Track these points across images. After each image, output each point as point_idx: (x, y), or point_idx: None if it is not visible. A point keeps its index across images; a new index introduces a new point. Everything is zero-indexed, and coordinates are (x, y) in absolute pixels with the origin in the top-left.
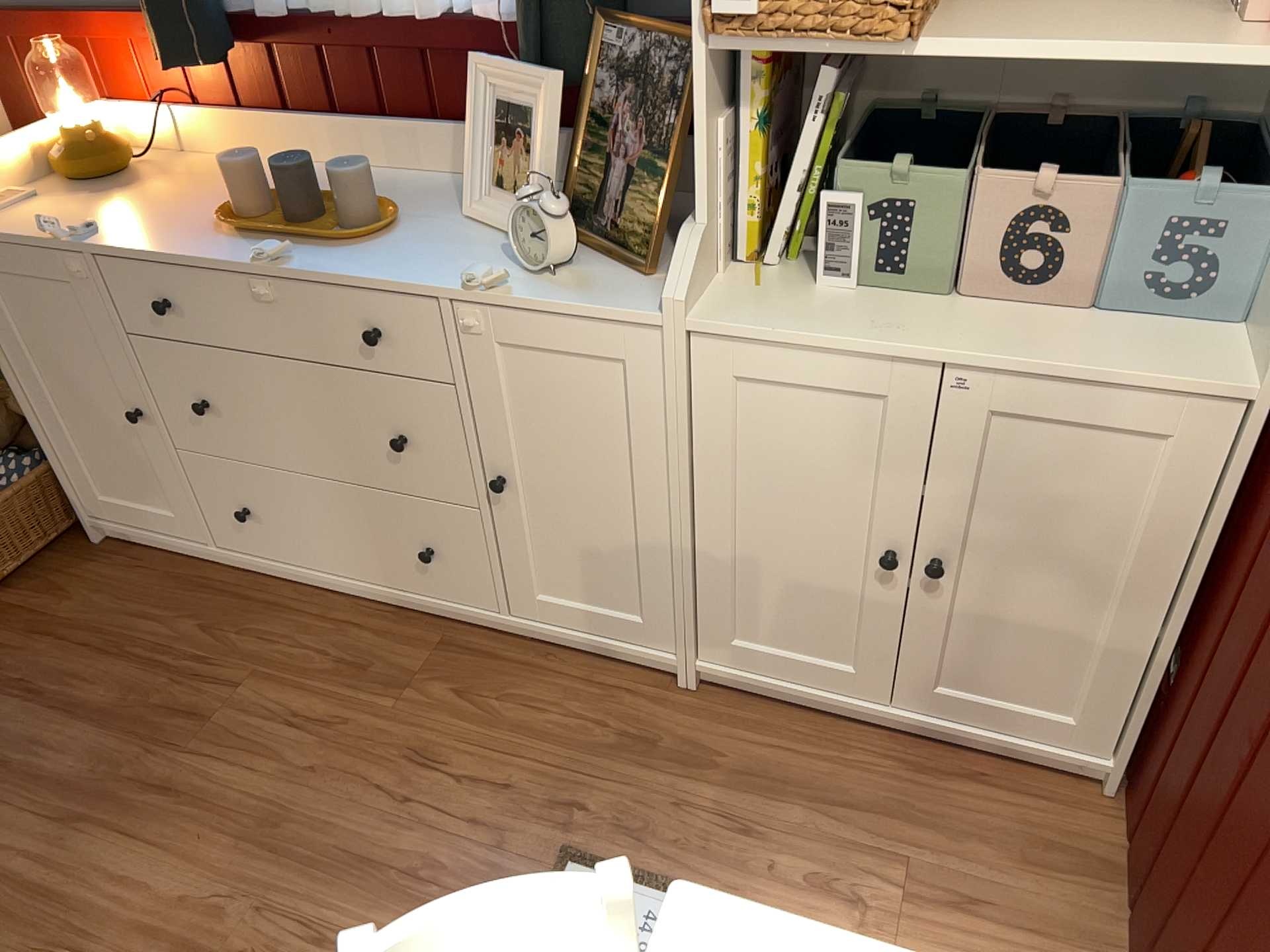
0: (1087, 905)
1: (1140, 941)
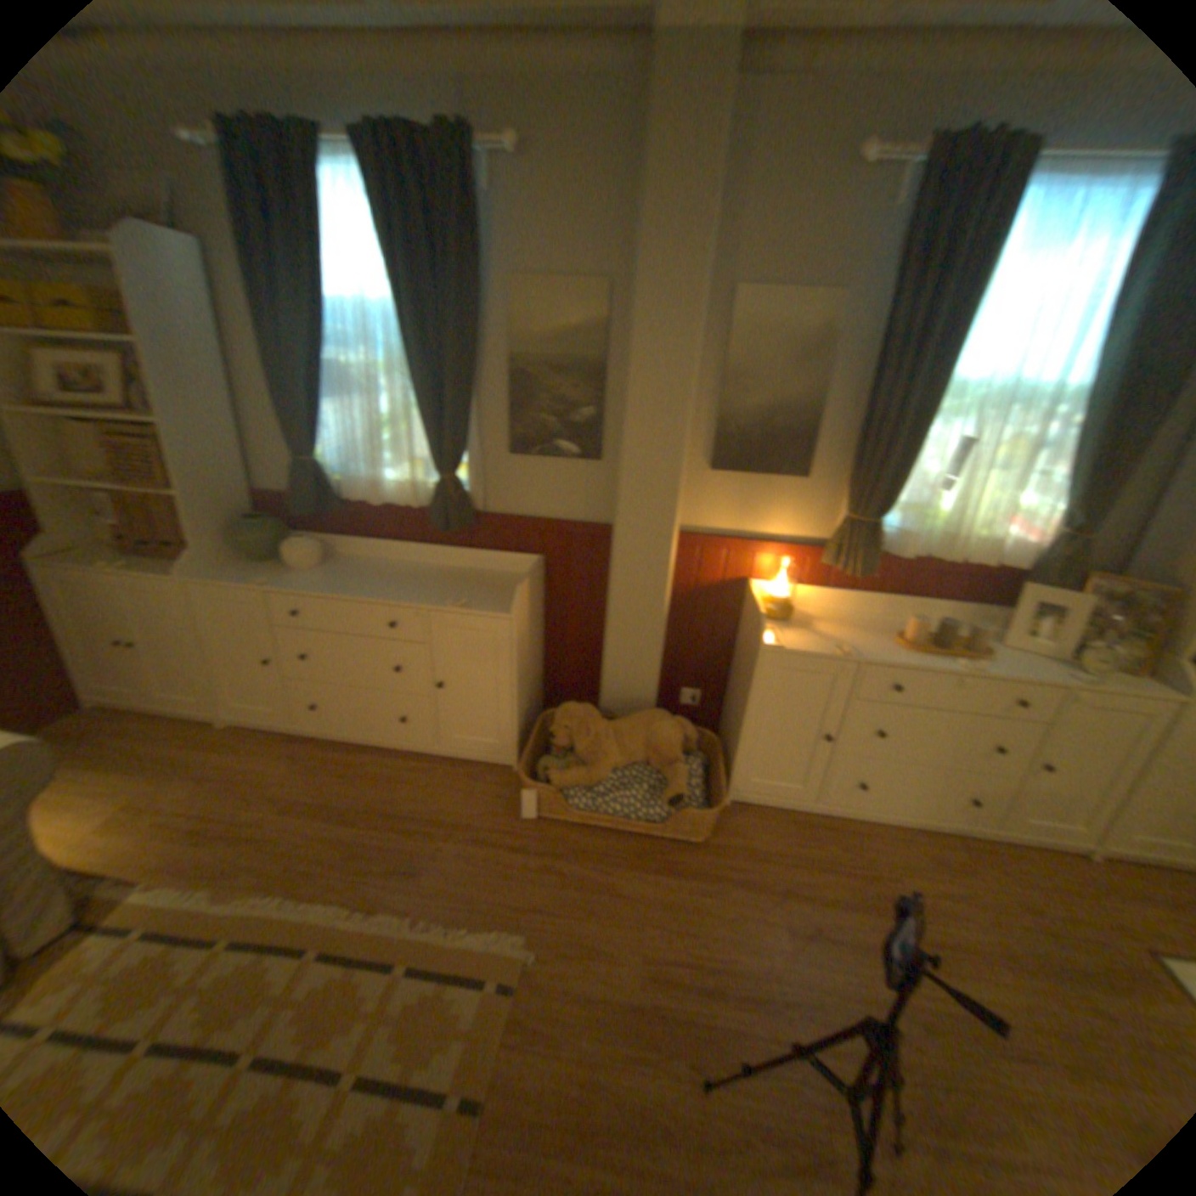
0: None
1: None
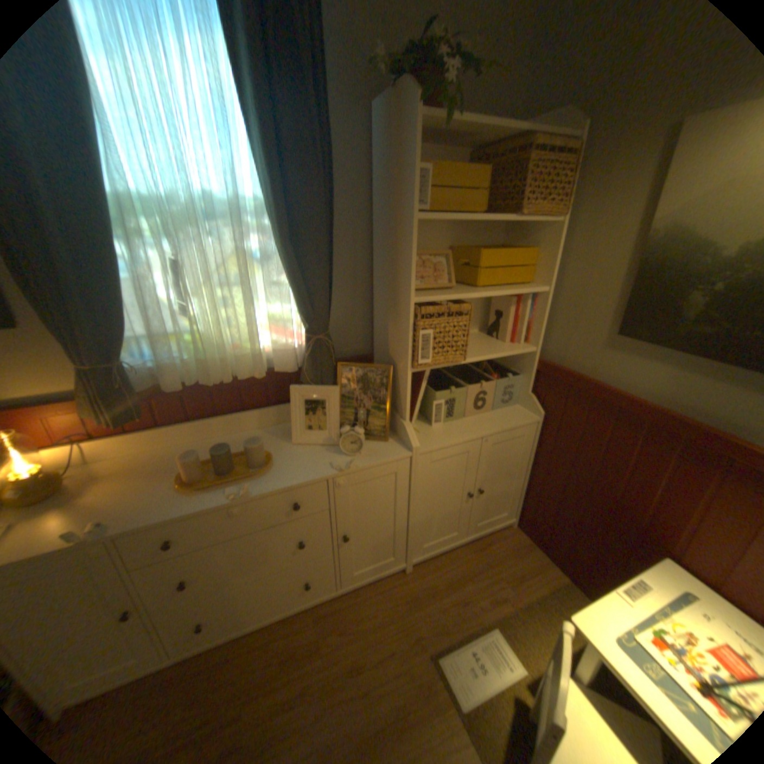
0: (541, 560)
1: (566, 559)
